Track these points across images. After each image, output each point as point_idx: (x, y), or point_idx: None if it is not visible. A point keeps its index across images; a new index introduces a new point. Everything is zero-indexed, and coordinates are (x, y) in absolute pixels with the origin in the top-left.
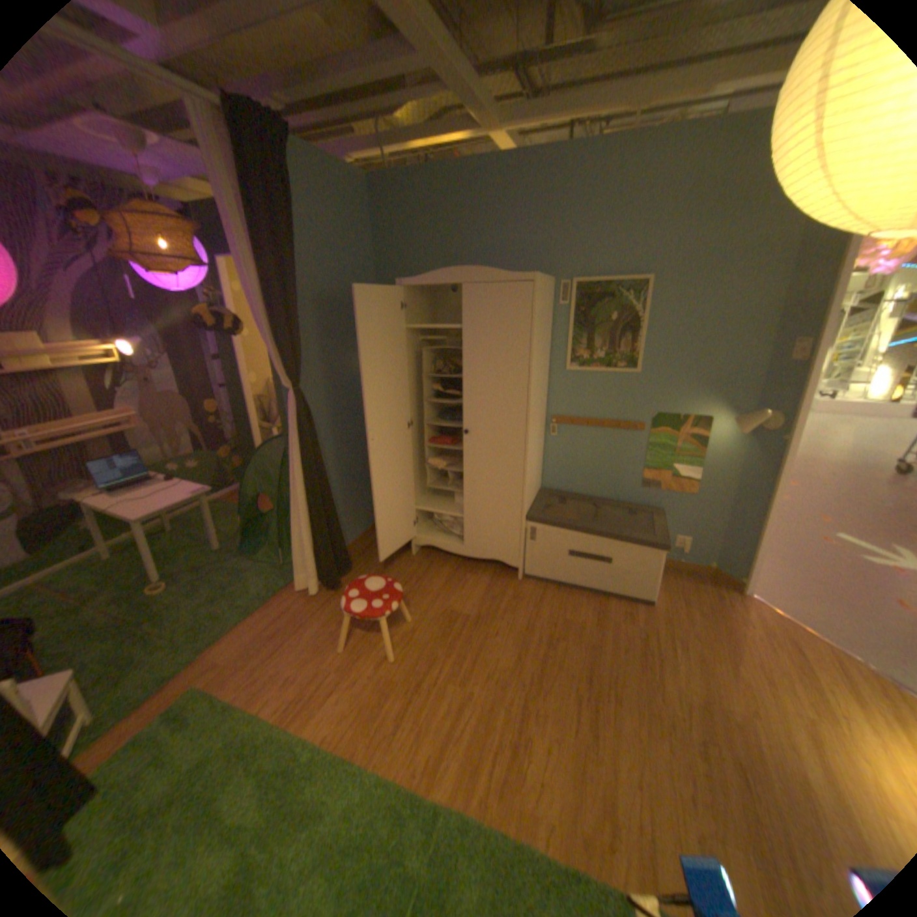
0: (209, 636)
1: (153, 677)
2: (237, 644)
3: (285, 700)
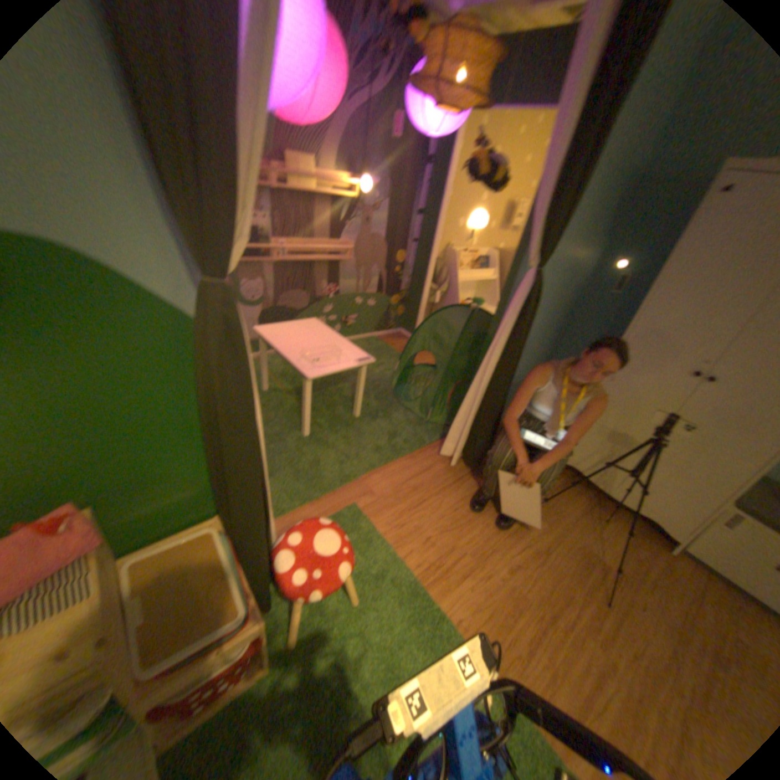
0: (369, 462)
1: (329, 478)
2: (390, 481)
3: (426, 560)
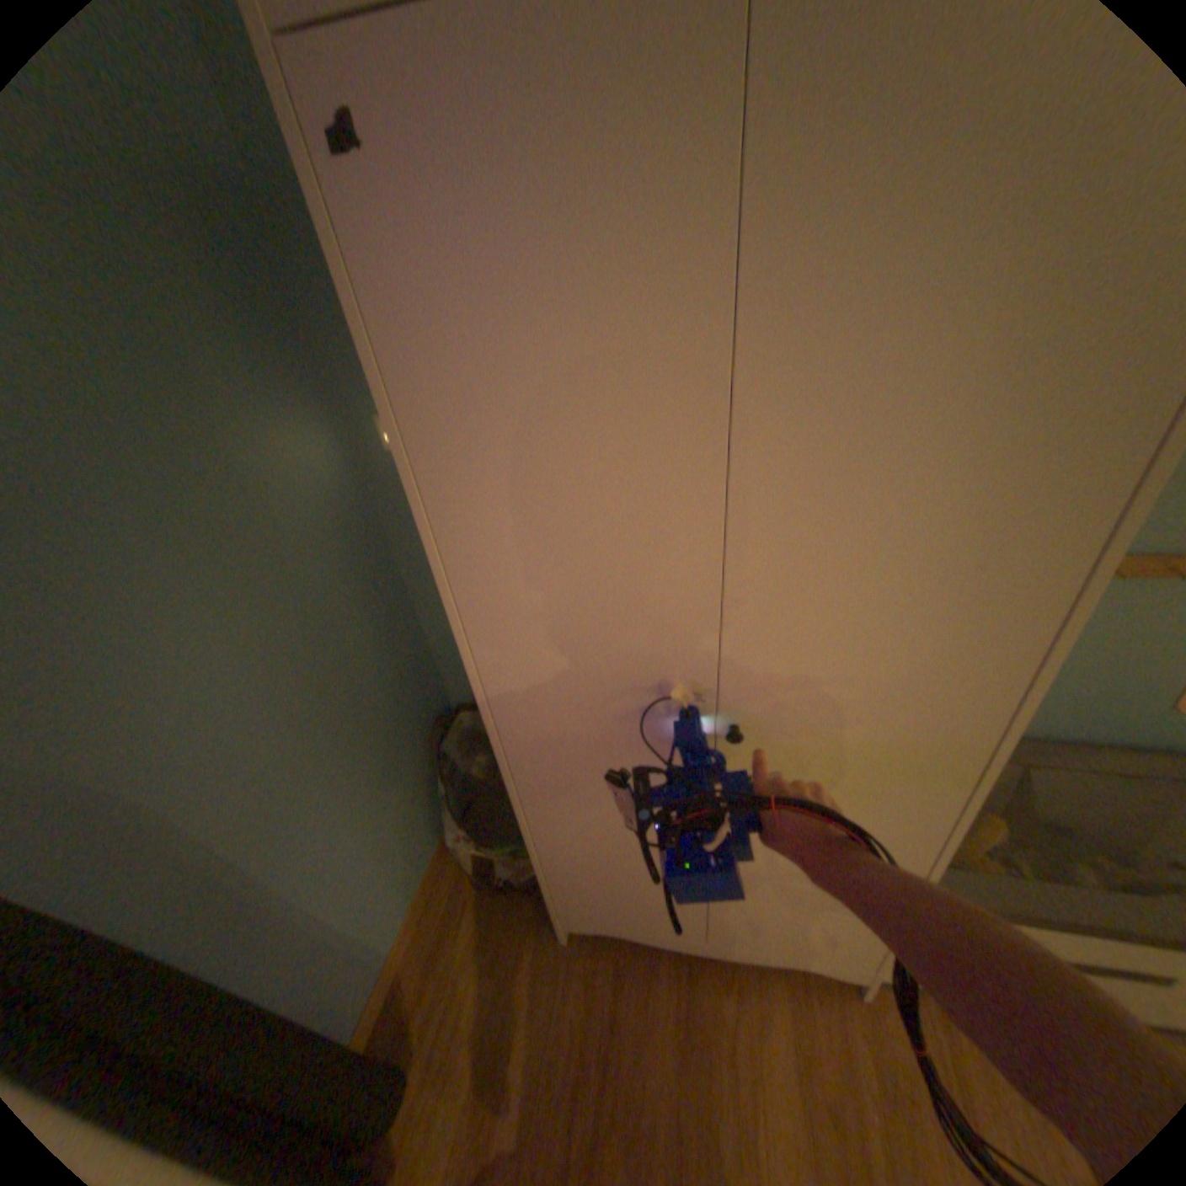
0: None
1: None
2: None
3: None
